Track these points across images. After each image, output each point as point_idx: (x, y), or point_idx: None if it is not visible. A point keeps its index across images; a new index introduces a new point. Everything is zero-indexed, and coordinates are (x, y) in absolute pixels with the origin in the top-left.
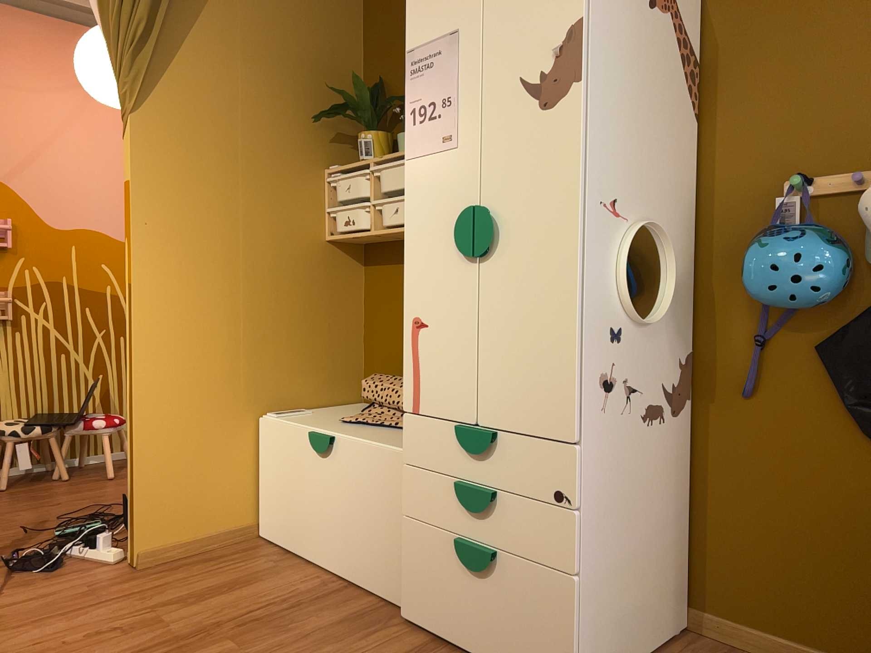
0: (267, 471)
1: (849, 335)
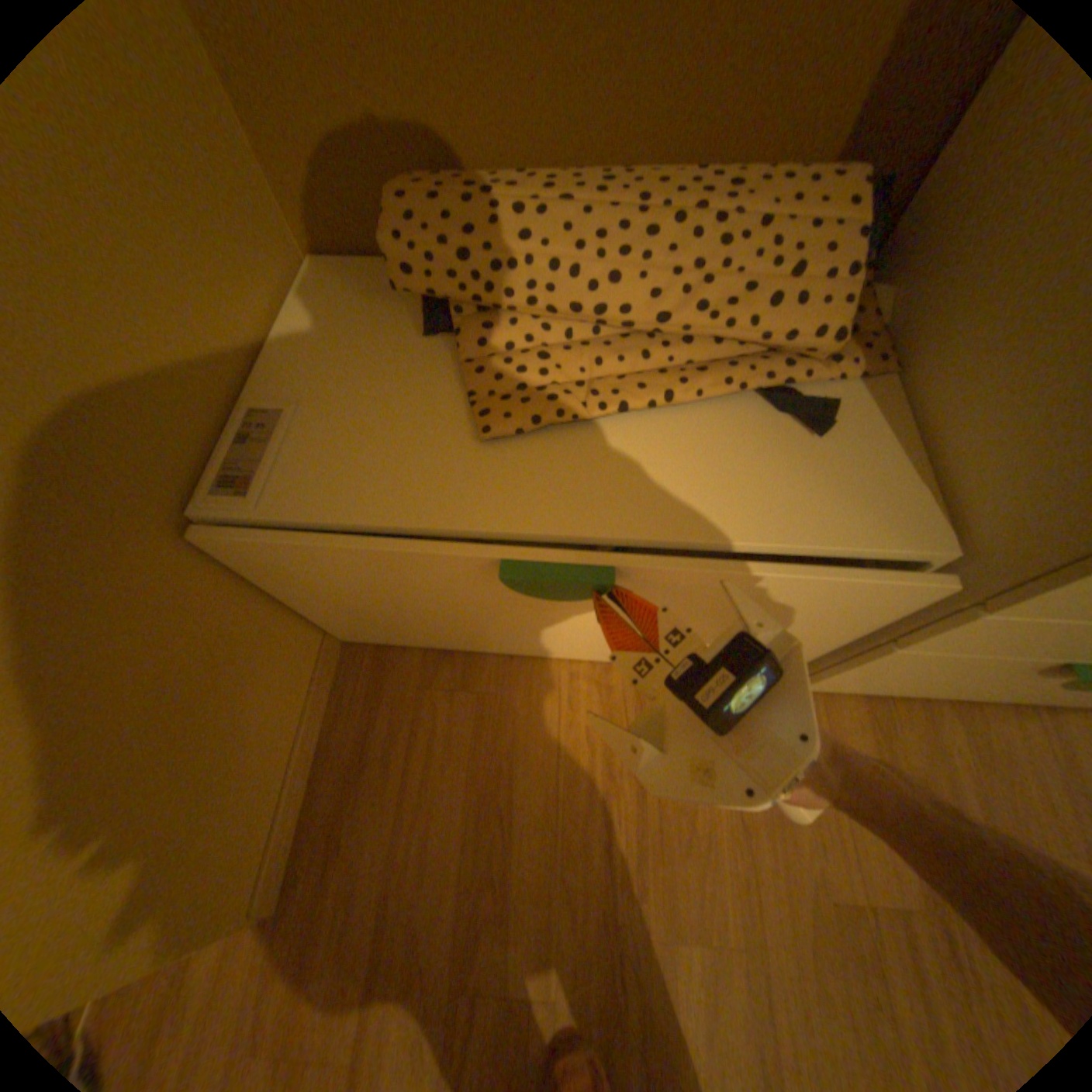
0: (317, 592)
1: None
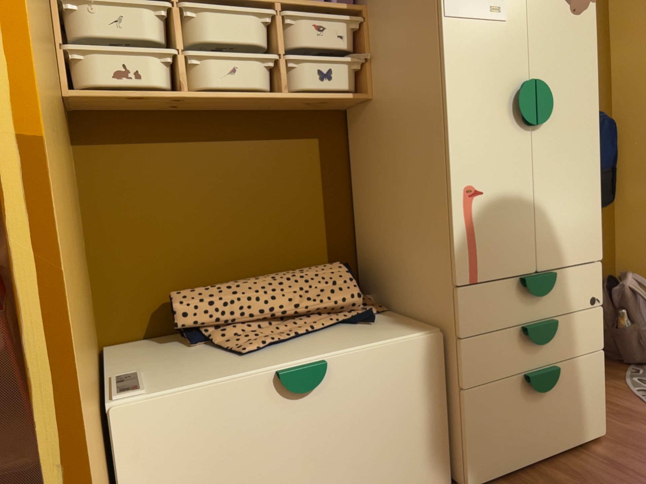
0: None
1: None
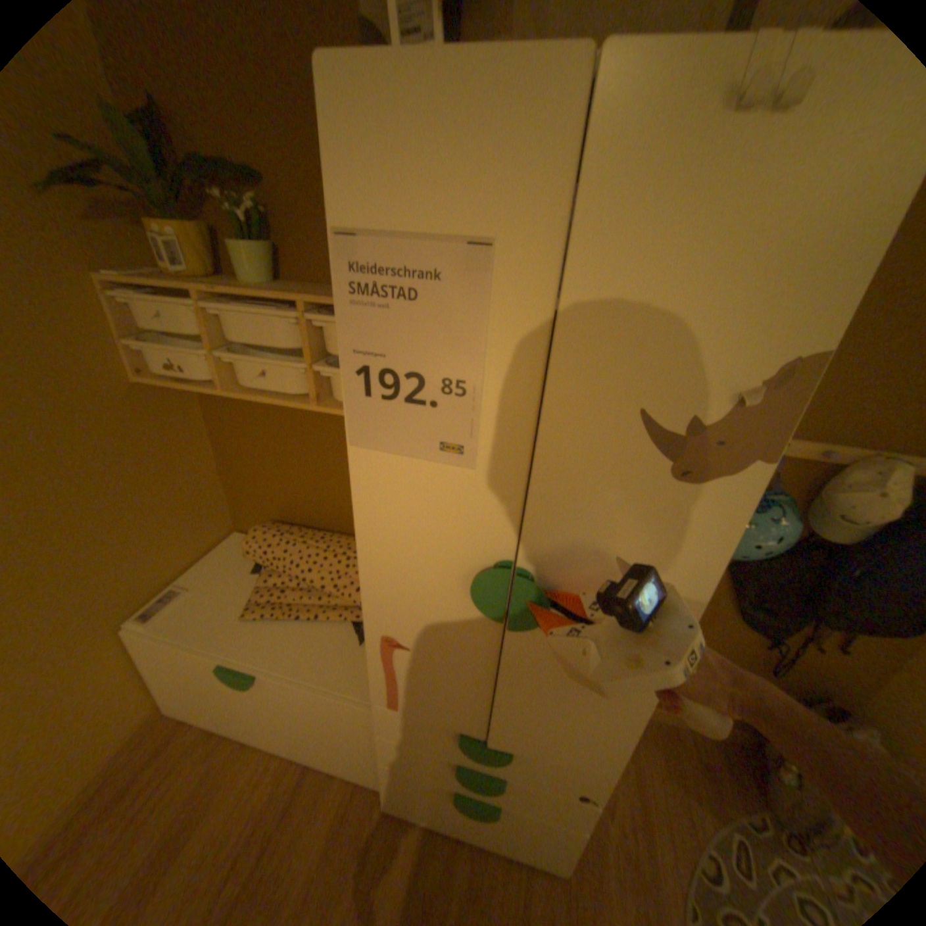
0: (156, 676)
1: (768, 570)
